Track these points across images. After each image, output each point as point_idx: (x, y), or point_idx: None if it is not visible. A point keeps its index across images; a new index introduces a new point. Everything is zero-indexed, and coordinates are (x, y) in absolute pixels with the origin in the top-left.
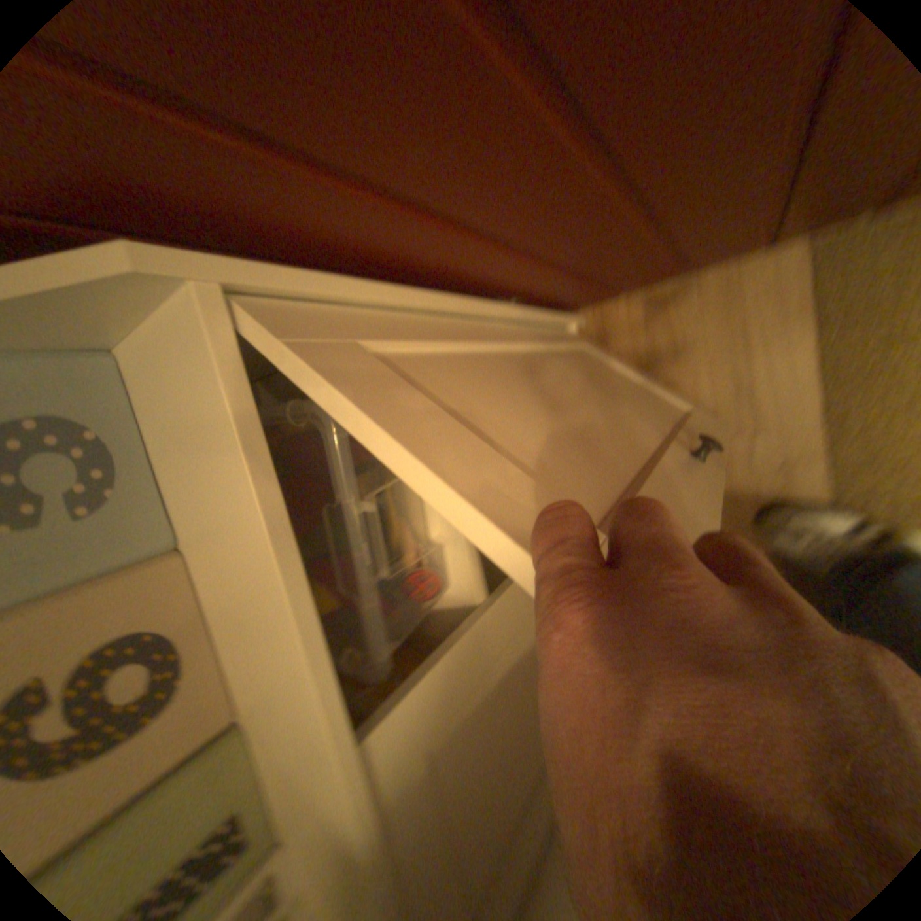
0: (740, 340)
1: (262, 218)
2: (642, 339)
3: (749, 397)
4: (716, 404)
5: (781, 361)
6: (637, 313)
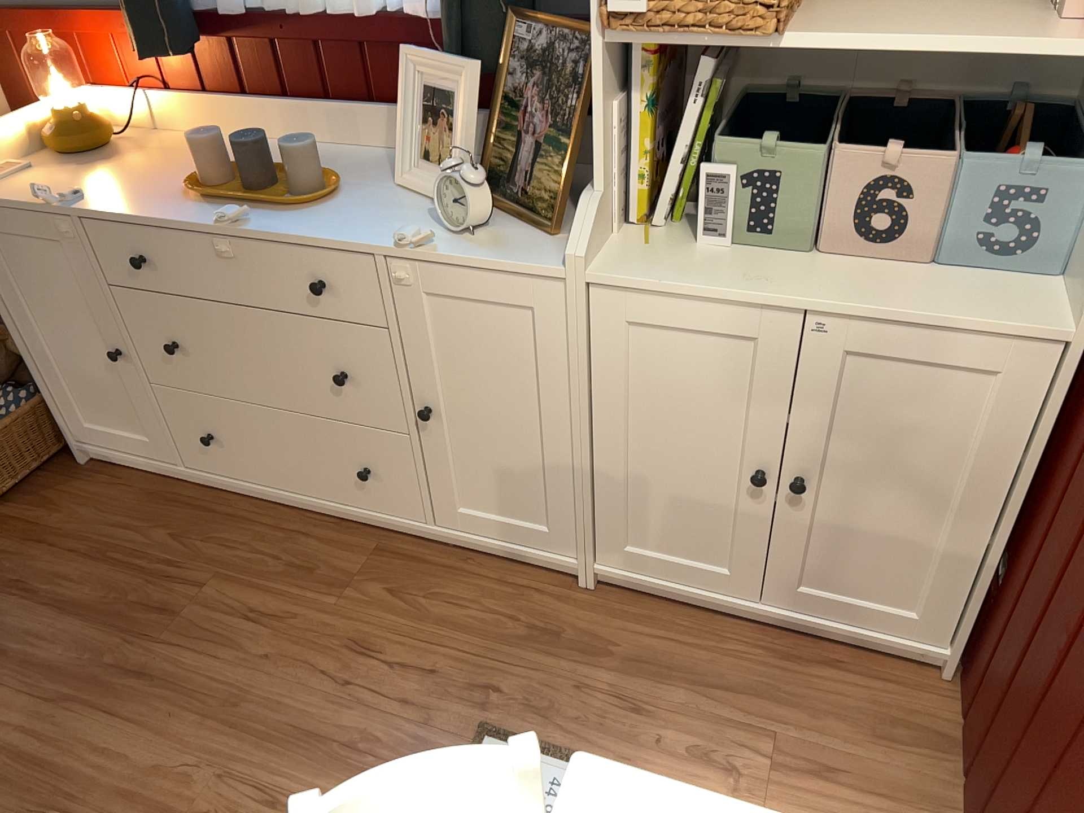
0: (864, 785)
1: (1075, 376)
2: (894, 714)
3: (802, 769)
4: (804, 742)
5: (832, 805)
6: (924, 721)
